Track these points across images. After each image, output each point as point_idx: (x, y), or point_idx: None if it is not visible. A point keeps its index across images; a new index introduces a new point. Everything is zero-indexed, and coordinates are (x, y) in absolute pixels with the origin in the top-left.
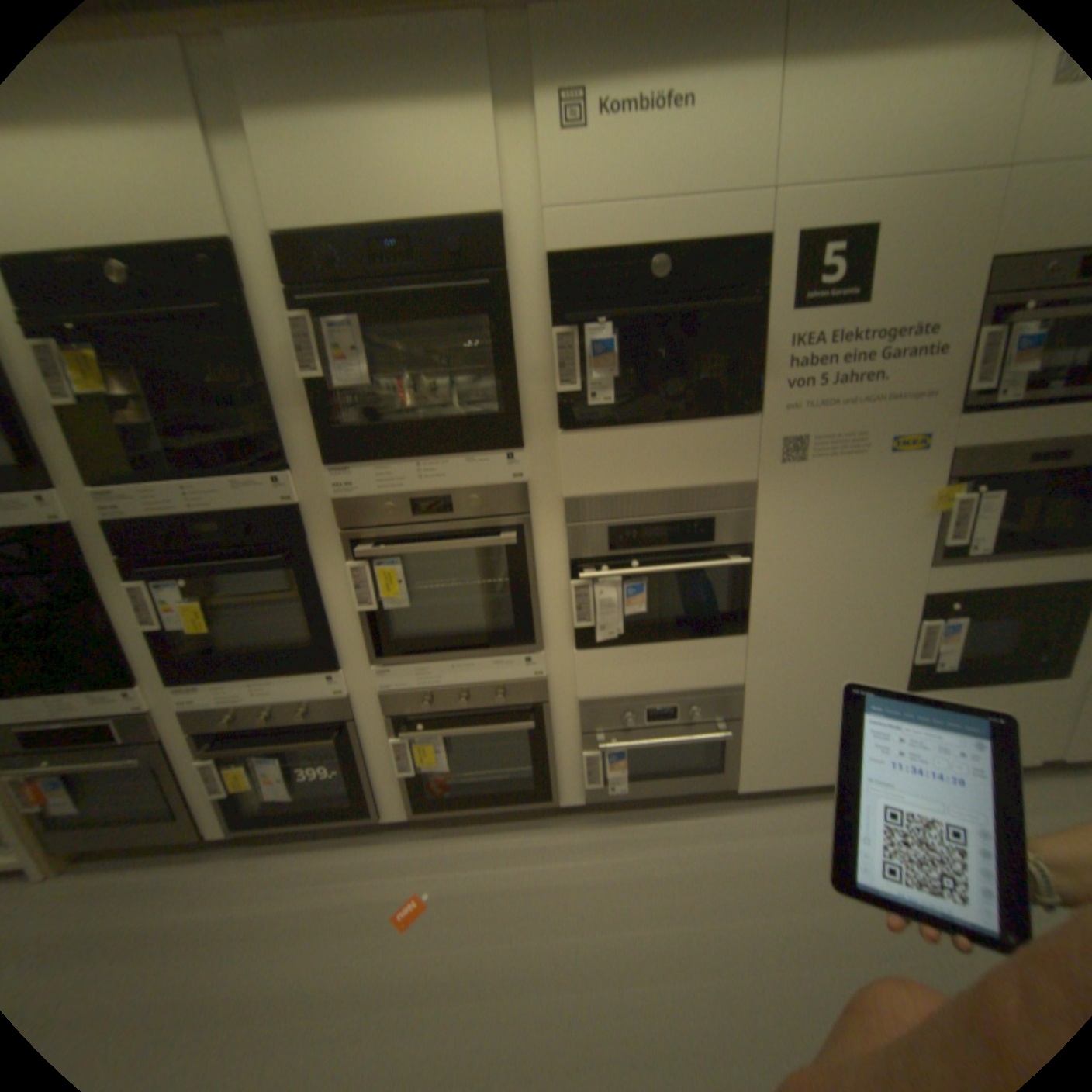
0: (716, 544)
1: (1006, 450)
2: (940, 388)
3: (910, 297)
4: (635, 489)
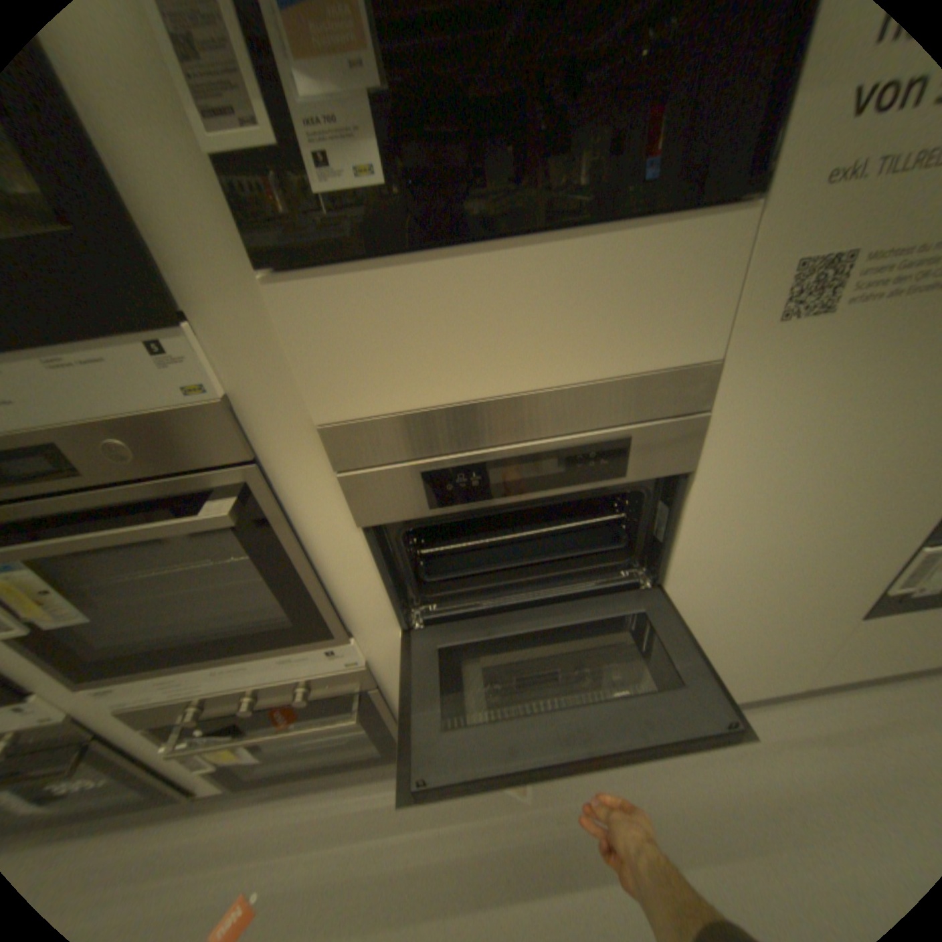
0: (630, 478)
1: None
2: None
3: None
4: (472, 391)
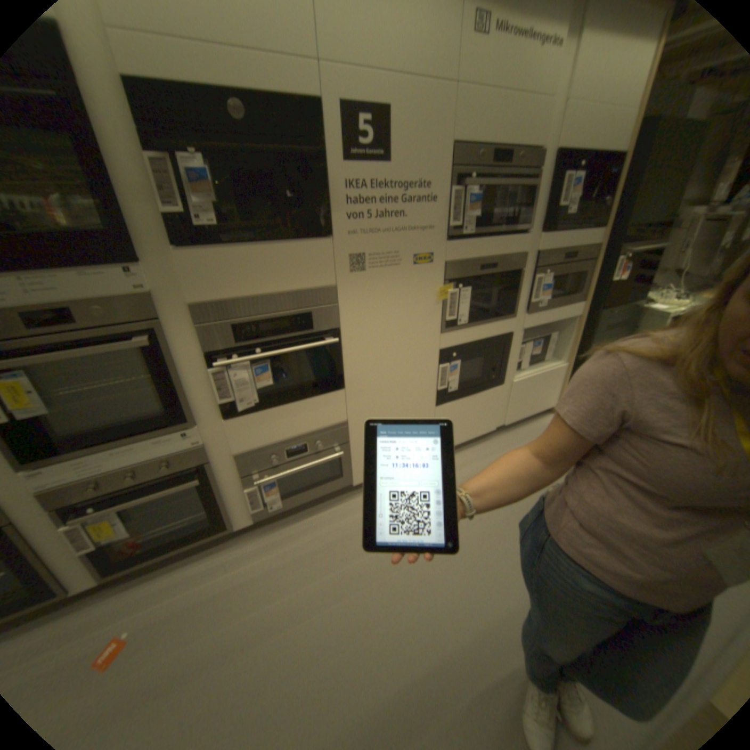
0: (315, 331)
1: (468, 263)
2: (434, 225)
3: (413, 163)
4: (249, 295)
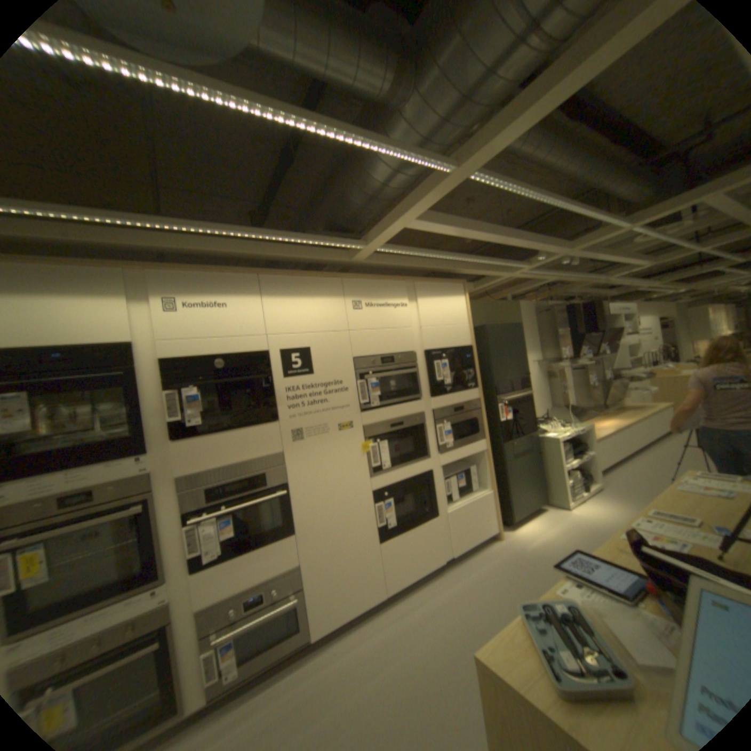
0: (268, 488)
1: (380, 425)
2: (349, 404)
3: (328, 372)
4: (219, 467)
